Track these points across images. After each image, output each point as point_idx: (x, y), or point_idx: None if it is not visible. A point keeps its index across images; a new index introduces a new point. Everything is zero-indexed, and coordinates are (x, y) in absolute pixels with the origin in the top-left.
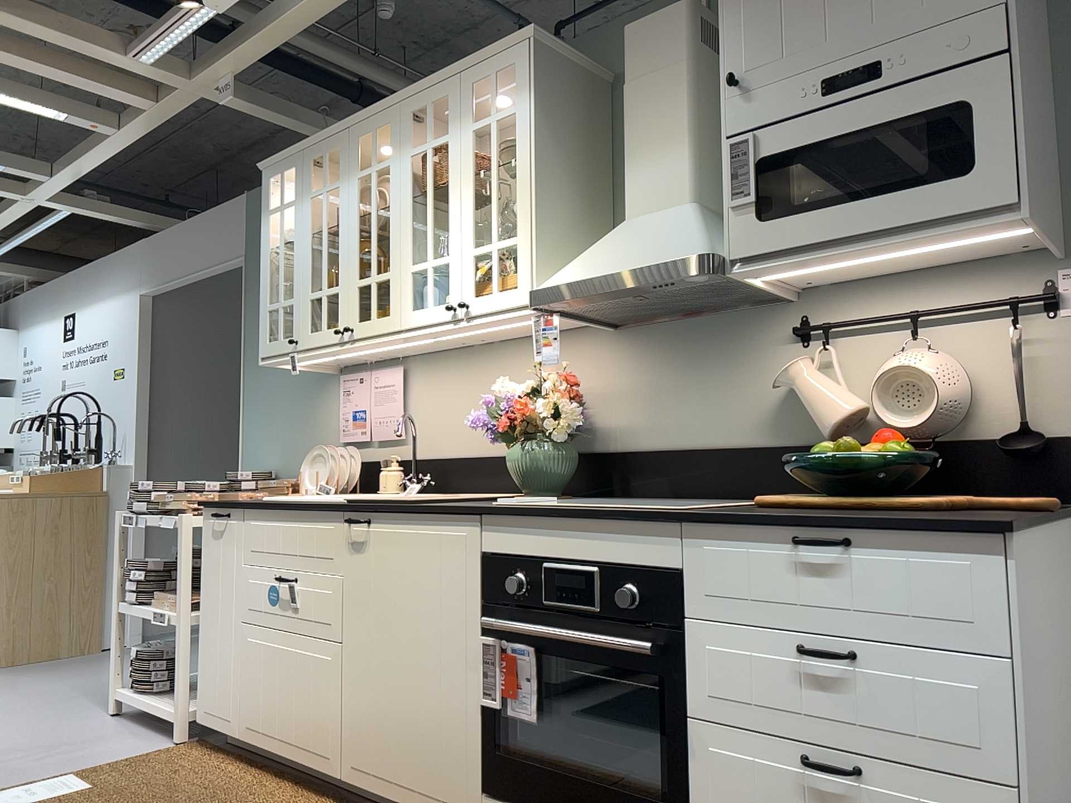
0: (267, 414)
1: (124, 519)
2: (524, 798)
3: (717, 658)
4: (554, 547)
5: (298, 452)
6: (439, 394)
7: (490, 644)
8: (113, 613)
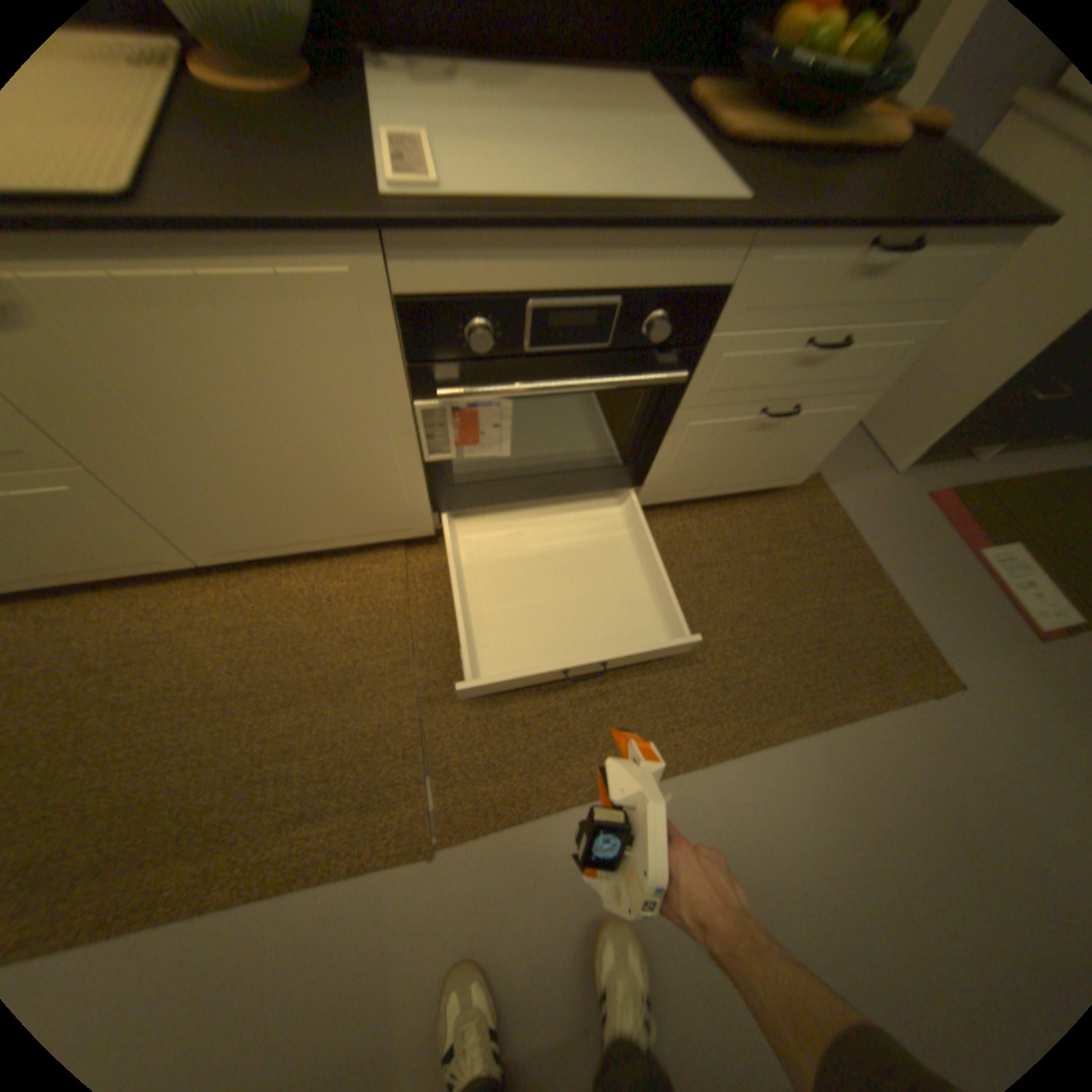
0: None
1: None
2: (485, 502)
3: (728, 363)
4: (547, 276)
5: None
6: None
7: (432, 408)
8: None
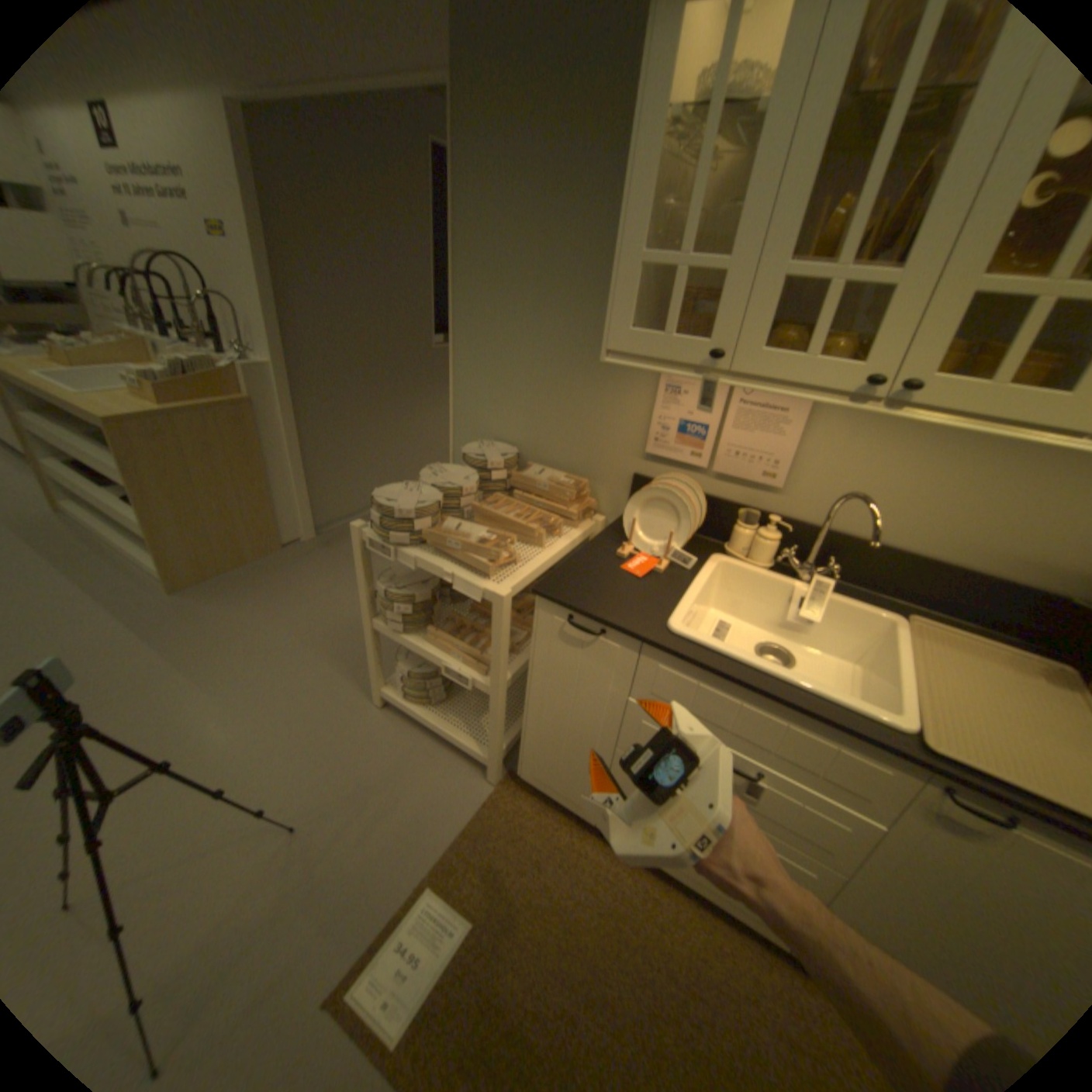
0: (499, 368)
1: (364, 538)
2: None
3: None
4: None
5: (557, 436)
6: (882, 449)
7: None
8: (364, 628)
